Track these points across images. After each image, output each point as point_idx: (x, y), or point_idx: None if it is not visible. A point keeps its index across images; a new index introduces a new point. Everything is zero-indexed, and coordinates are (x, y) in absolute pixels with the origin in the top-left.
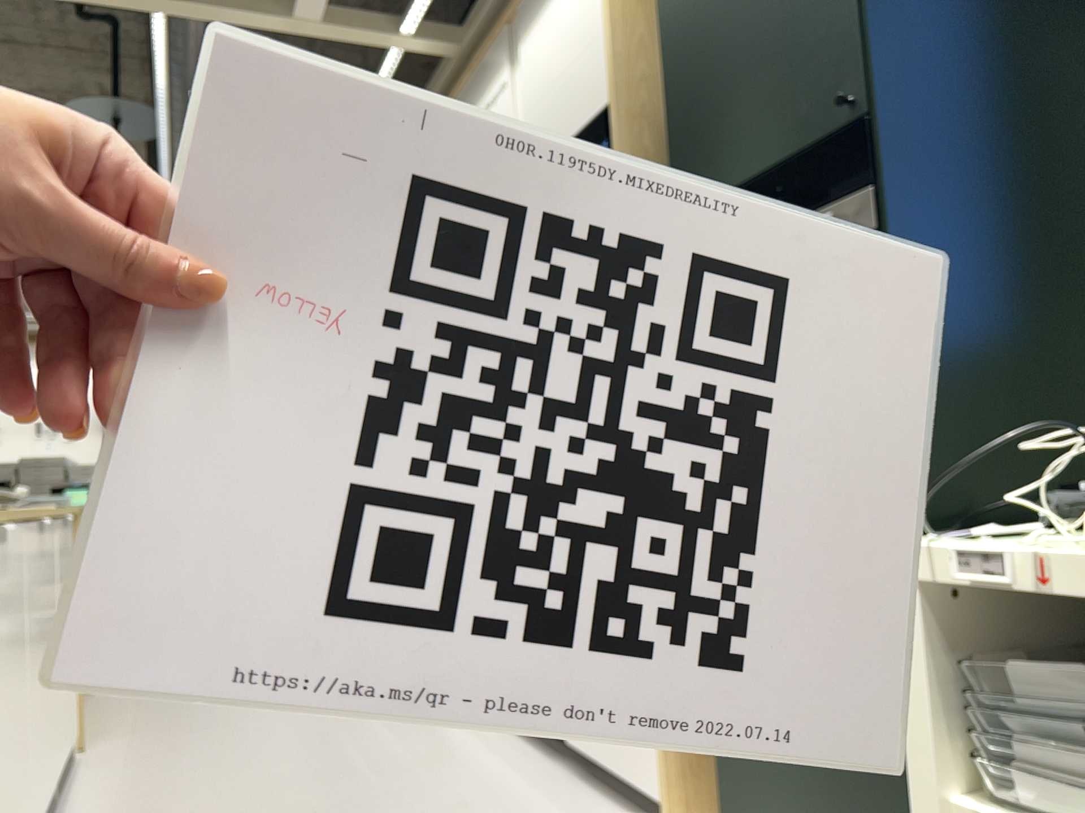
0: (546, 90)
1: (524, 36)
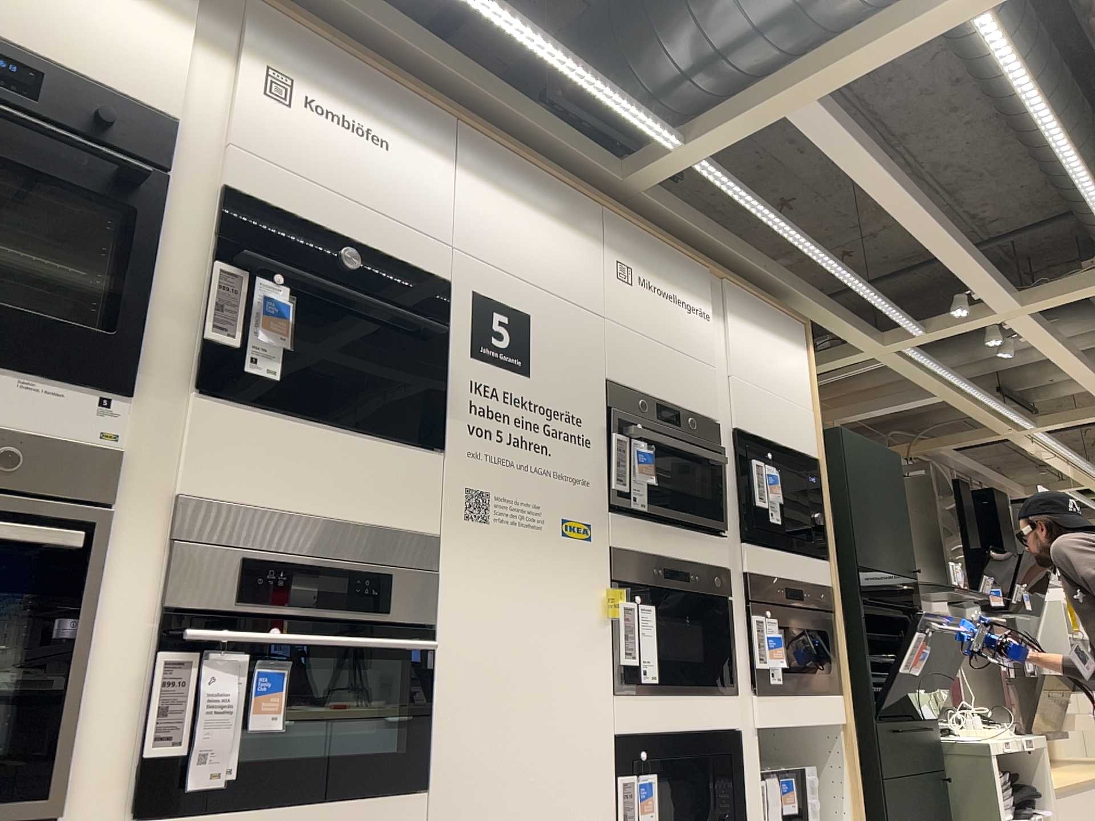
0: (746, 383)
1: (724, 315)
